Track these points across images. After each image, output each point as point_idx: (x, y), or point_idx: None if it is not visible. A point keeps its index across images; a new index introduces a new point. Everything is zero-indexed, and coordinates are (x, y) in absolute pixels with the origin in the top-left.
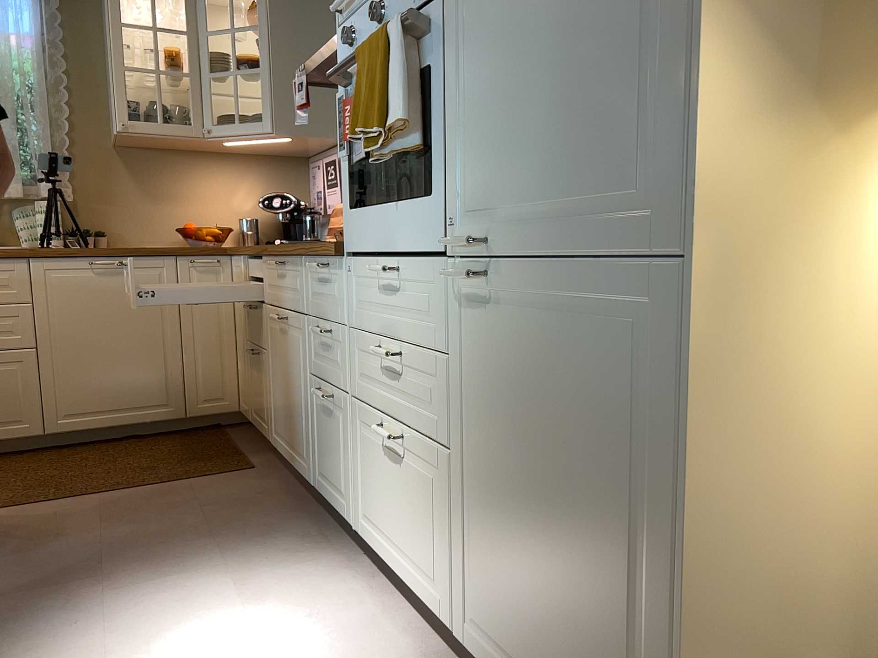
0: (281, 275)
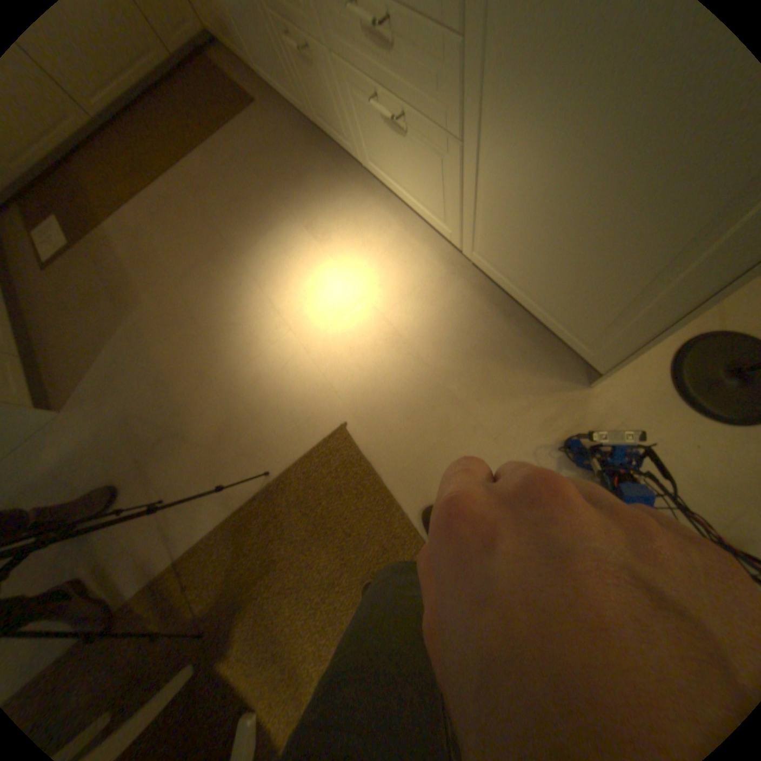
0: None
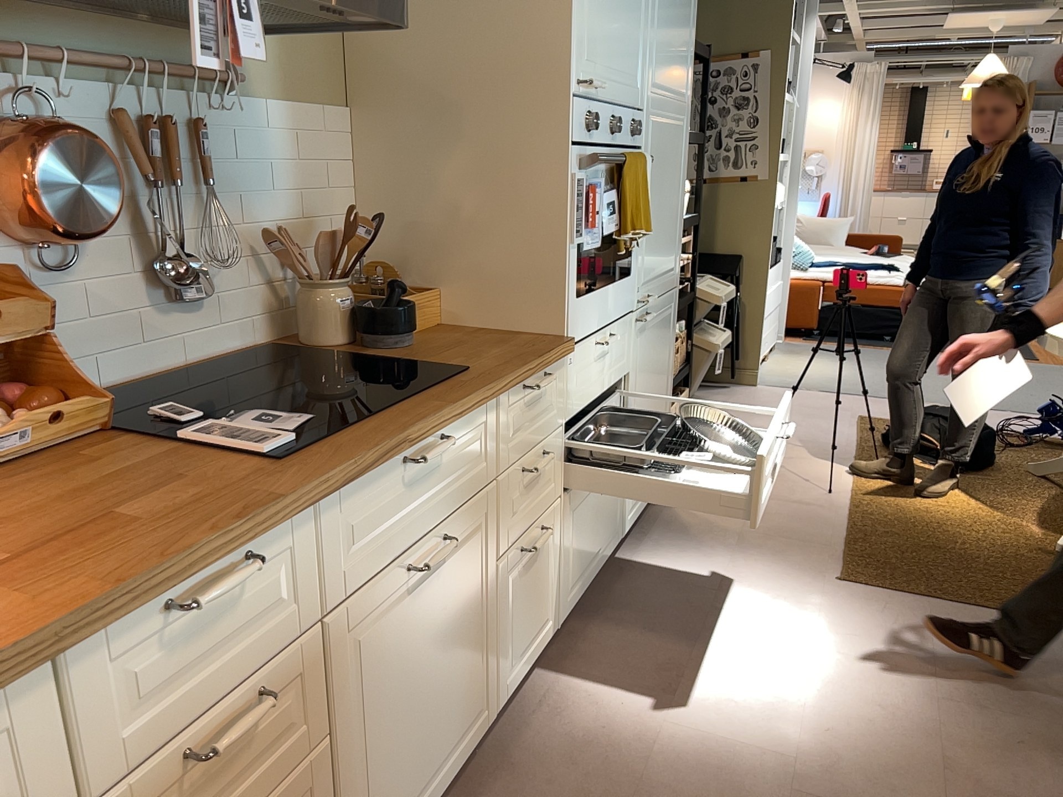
0: (419, 475)
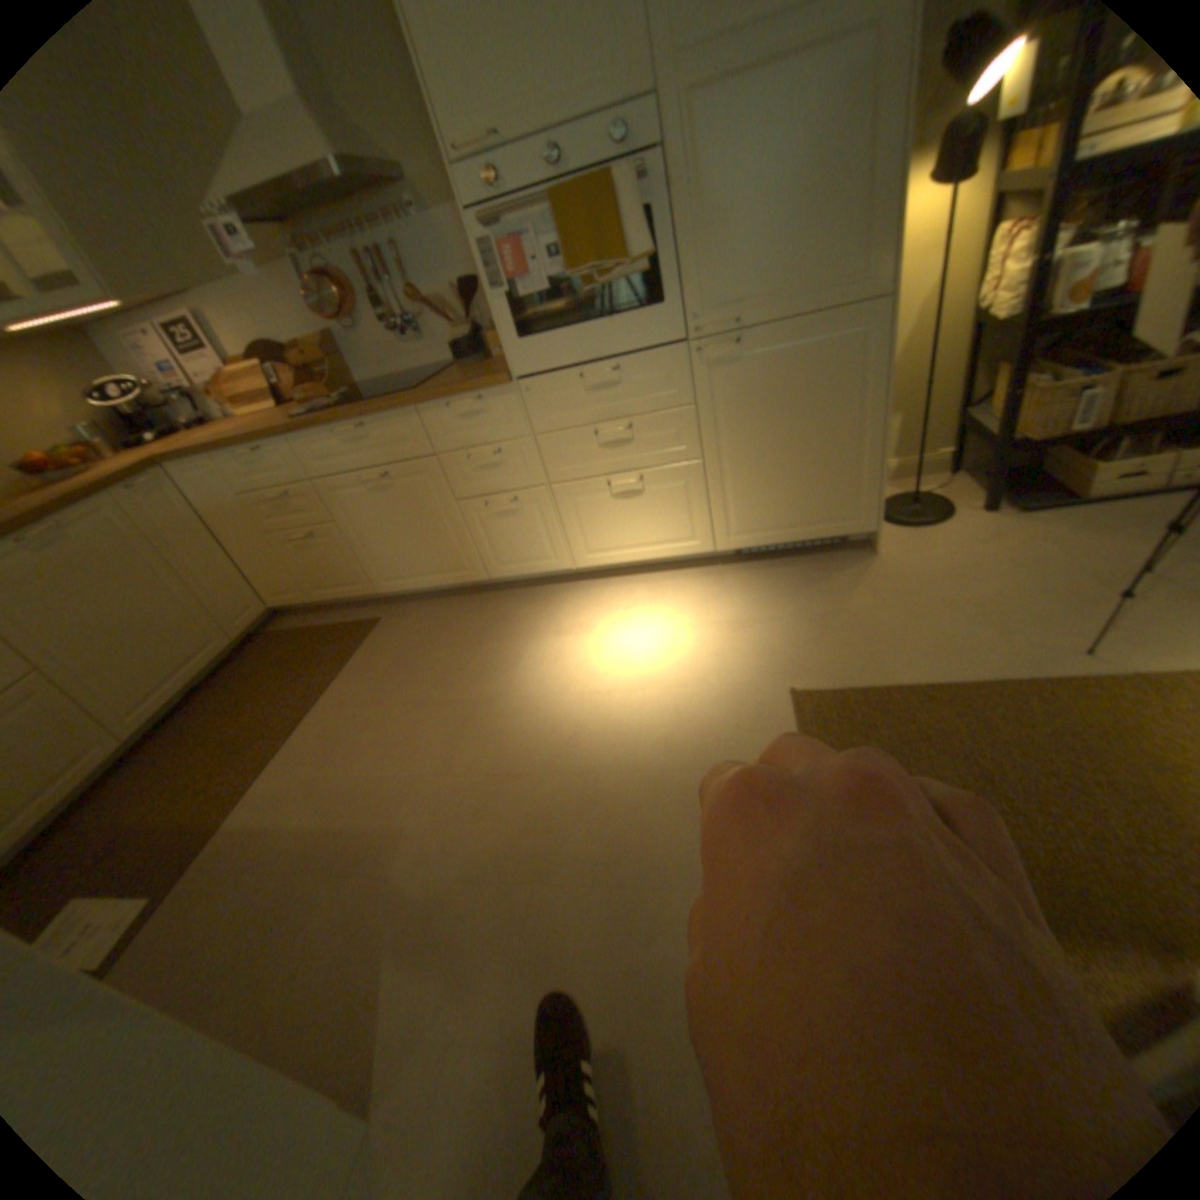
0: (355, 438)
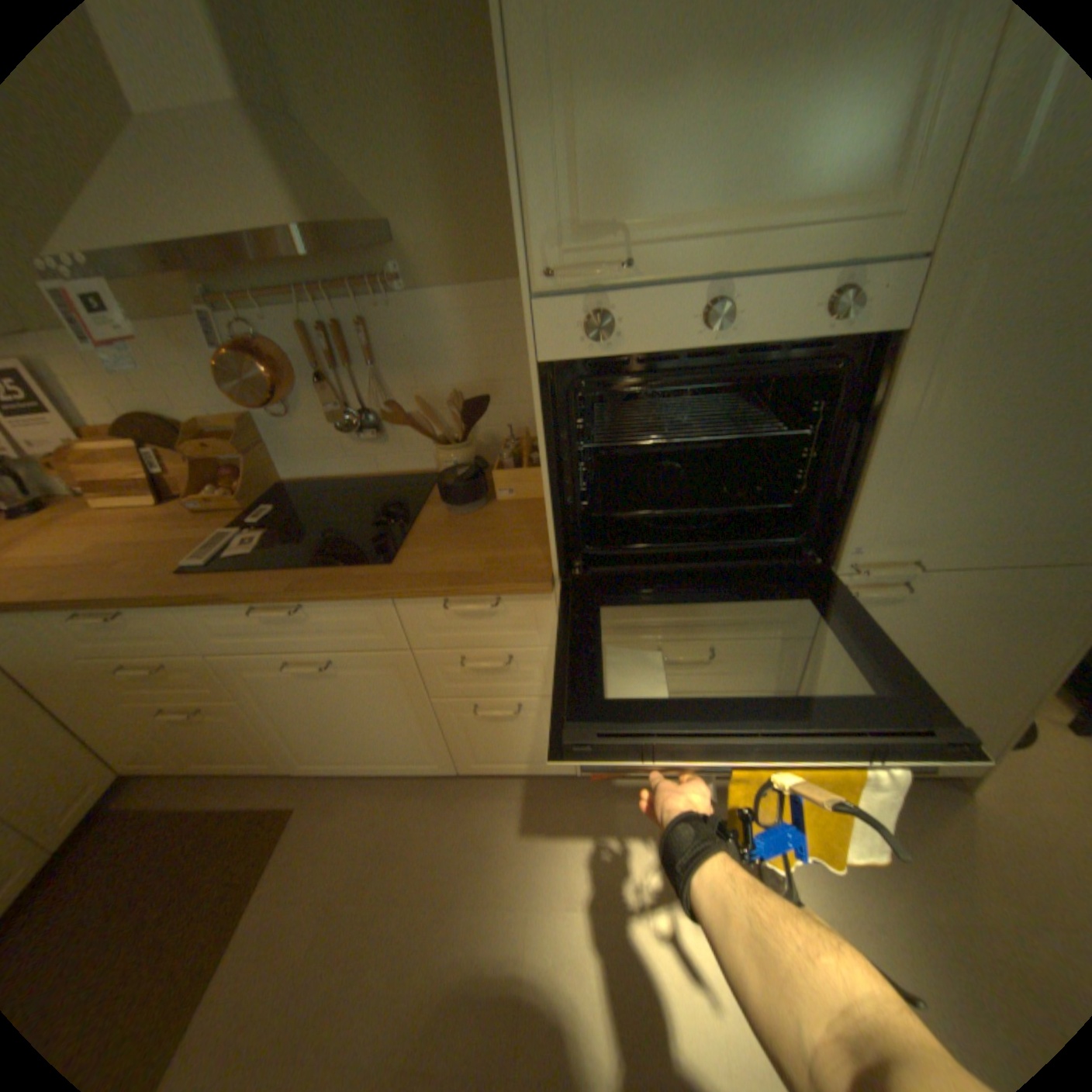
0: (282, 620)
